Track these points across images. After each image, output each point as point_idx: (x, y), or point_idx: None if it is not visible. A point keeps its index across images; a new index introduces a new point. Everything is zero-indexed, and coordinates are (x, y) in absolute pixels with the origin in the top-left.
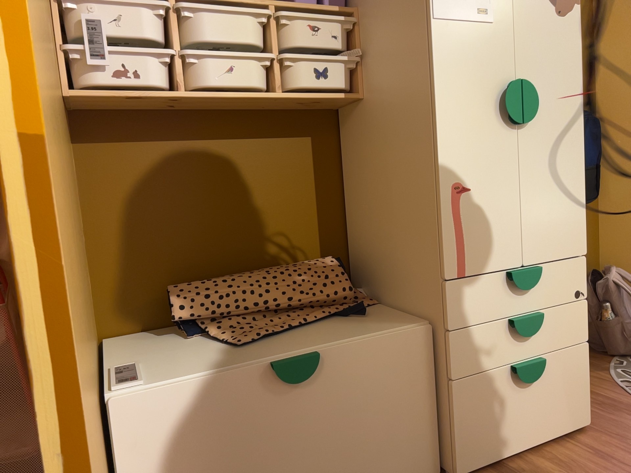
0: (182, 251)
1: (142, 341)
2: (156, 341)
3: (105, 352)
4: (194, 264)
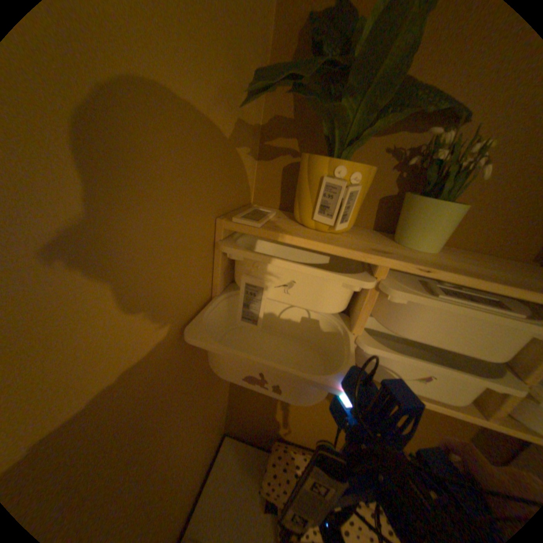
0: (300, 420)
1: (241, 473)
2: (247, 487)
3: (211, 476)
4: (305, 430)
